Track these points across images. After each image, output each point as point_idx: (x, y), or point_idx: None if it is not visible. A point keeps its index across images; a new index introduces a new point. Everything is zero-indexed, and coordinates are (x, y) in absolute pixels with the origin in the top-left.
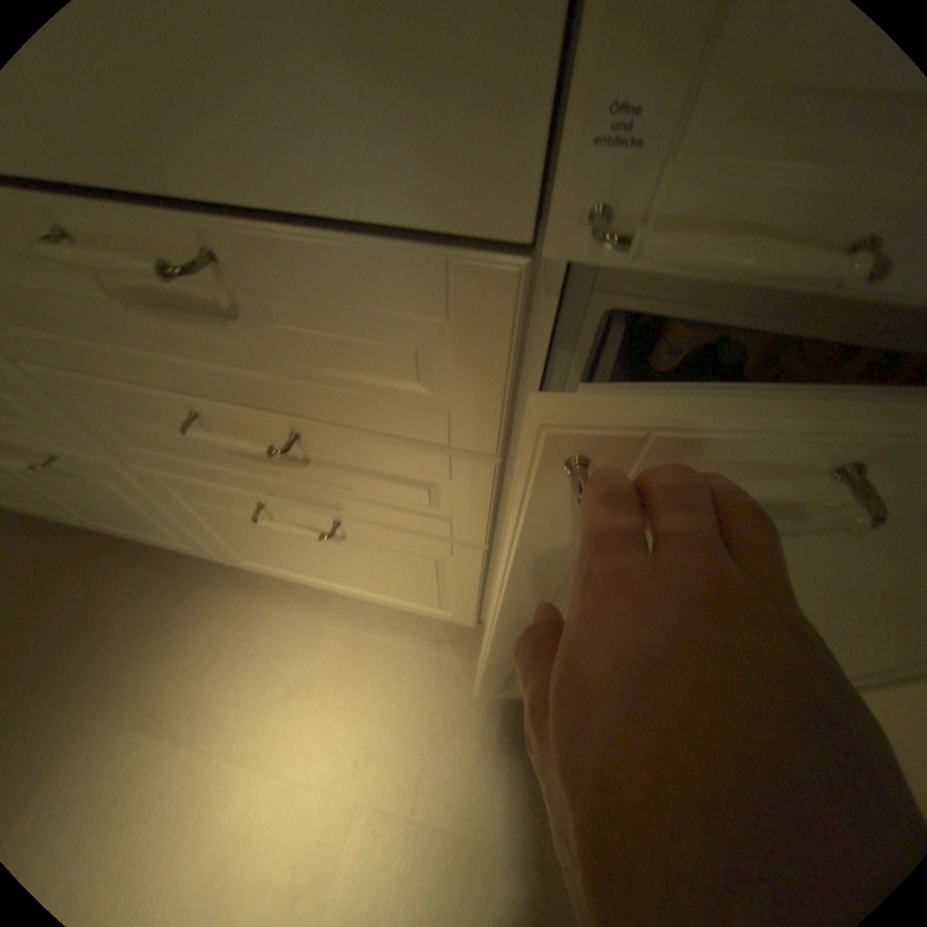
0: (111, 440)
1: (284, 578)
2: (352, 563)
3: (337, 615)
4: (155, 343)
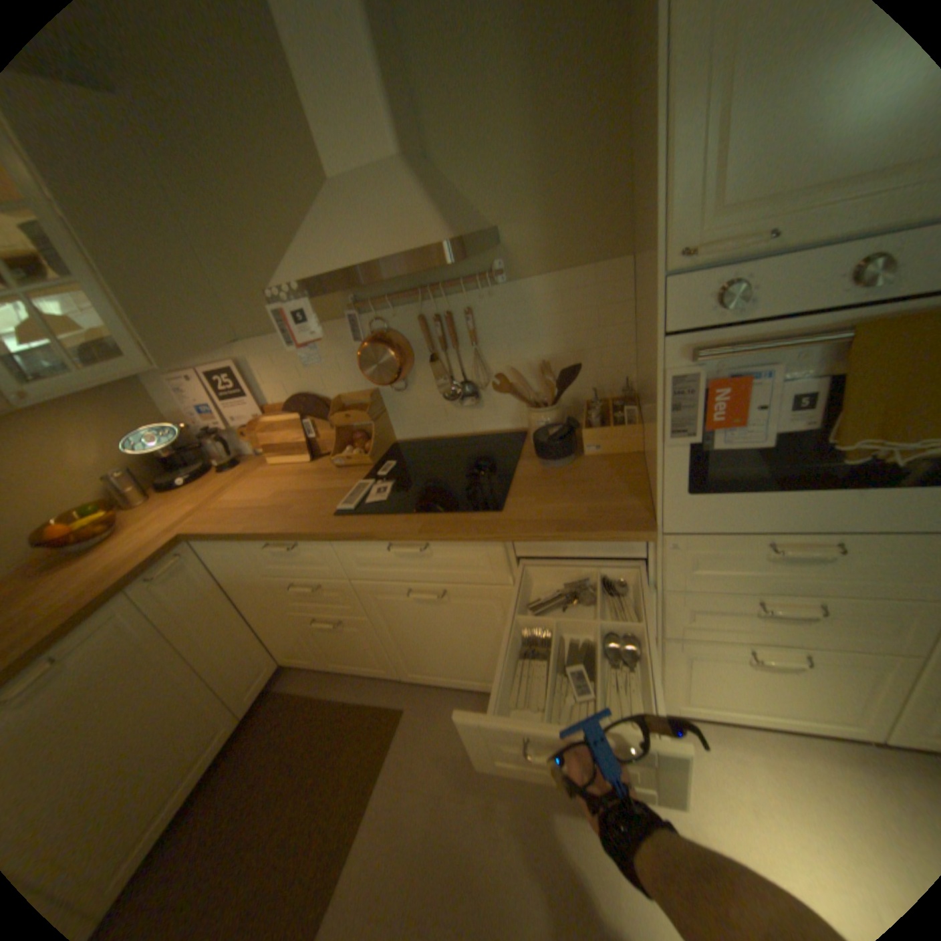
0: (681, 622)
1: (713, 716)
2: (799, 688)
3: (748, 747)
4: (779, 572)
